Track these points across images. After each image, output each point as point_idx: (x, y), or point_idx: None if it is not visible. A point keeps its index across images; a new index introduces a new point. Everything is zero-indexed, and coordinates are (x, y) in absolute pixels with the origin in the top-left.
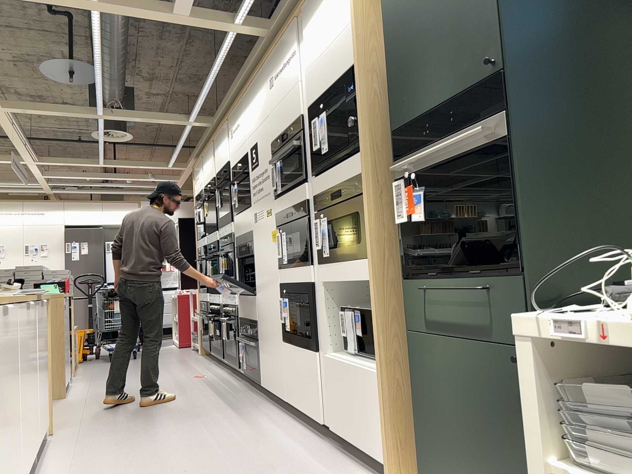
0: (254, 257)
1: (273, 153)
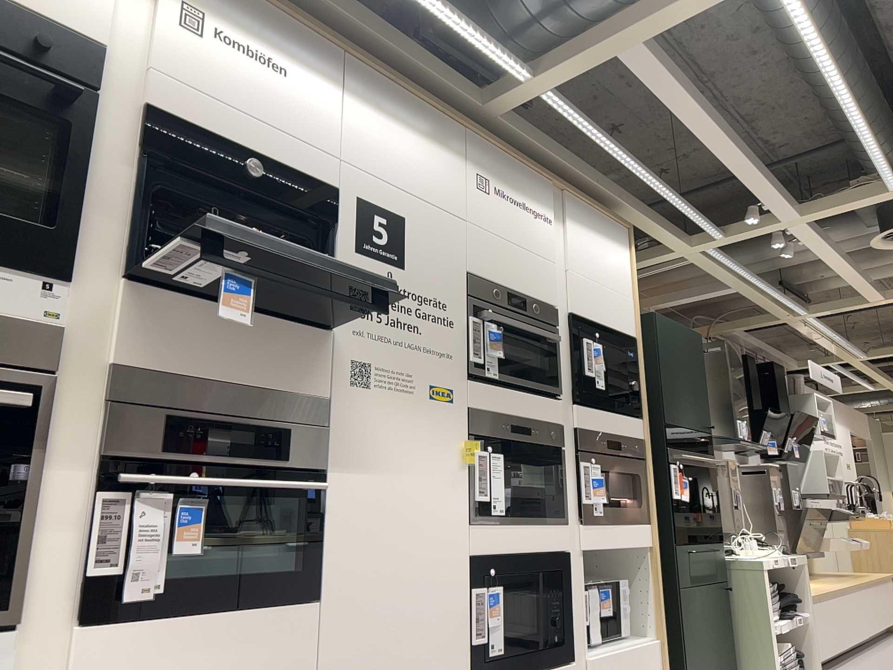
0: (331, 480)
1: (474, 296)
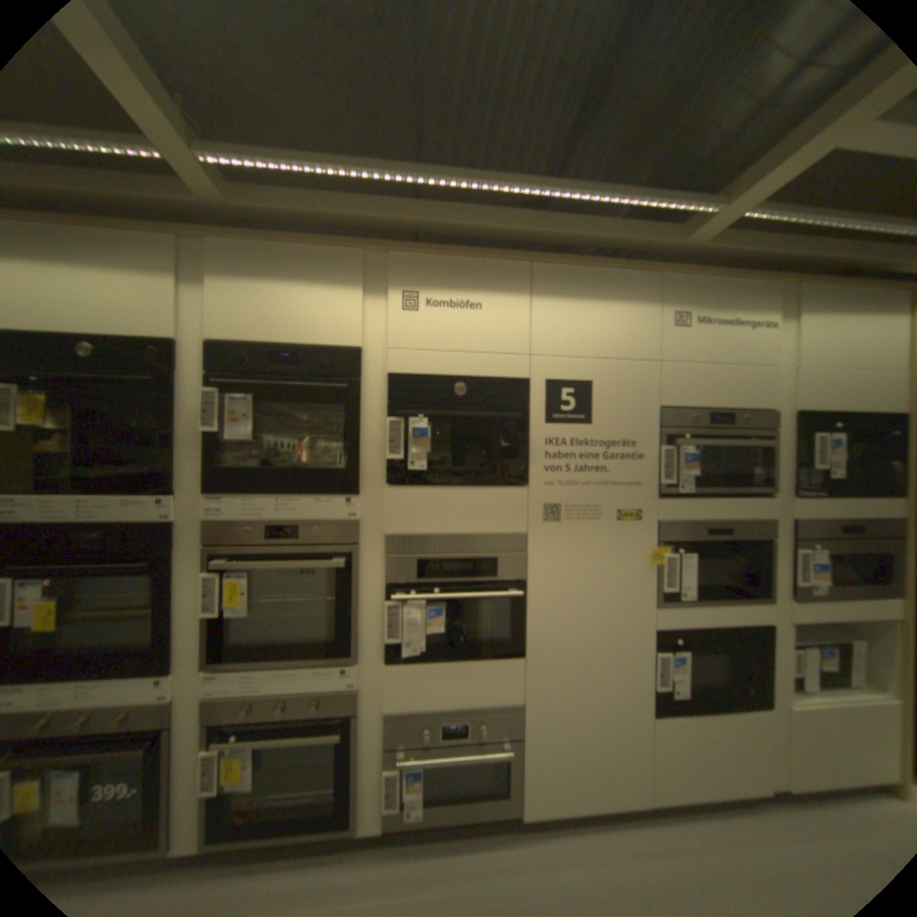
0: (530, 585)
1: (668, 427)
